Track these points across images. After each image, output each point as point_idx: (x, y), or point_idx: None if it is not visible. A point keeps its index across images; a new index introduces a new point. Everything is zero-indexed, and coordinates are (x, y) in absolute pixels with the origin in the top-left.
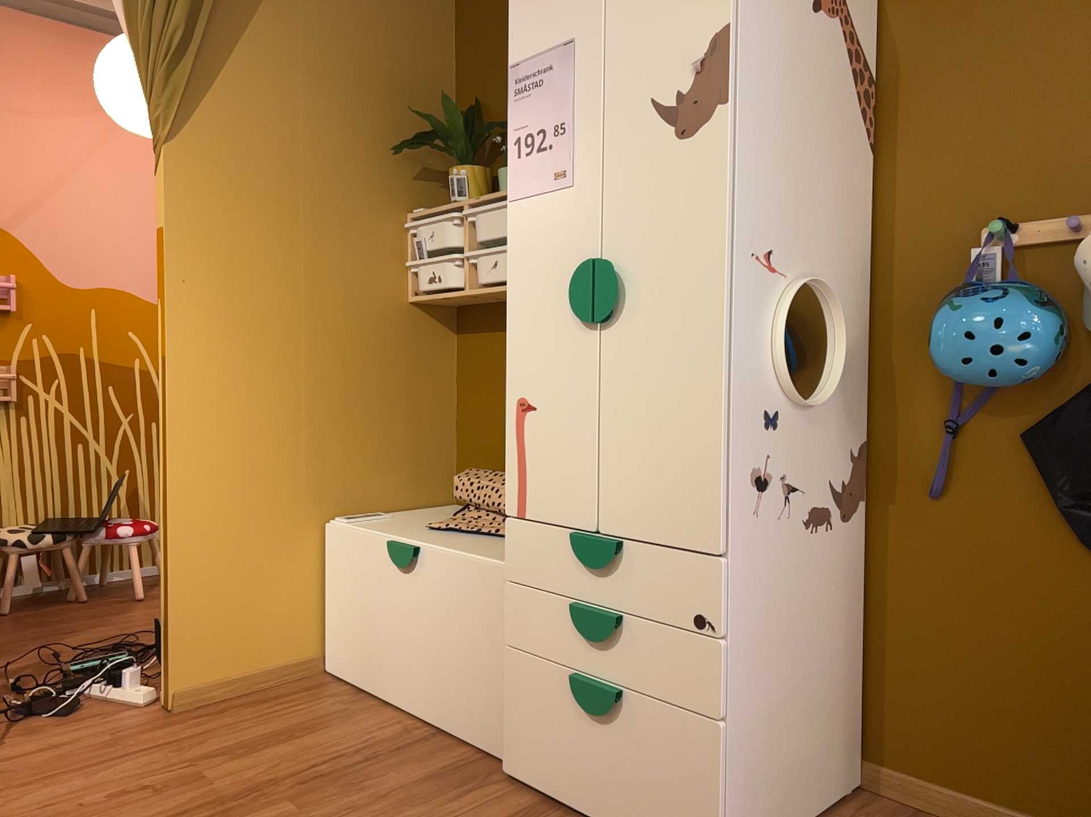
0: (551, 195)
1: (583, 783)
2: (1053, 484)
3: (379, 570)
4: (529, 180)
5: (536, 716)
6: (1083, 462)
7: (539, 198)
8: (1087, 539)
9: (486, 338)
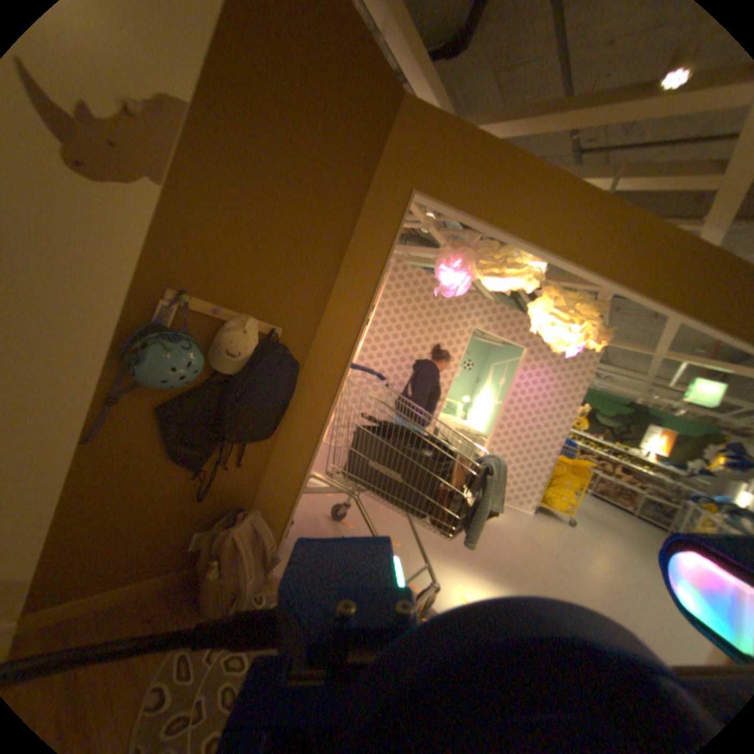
0: None
1: None
2: (169, 436)
3: None
4: None
5: None
6: (187, 426)
7: None
8: (176, 460)
9: None
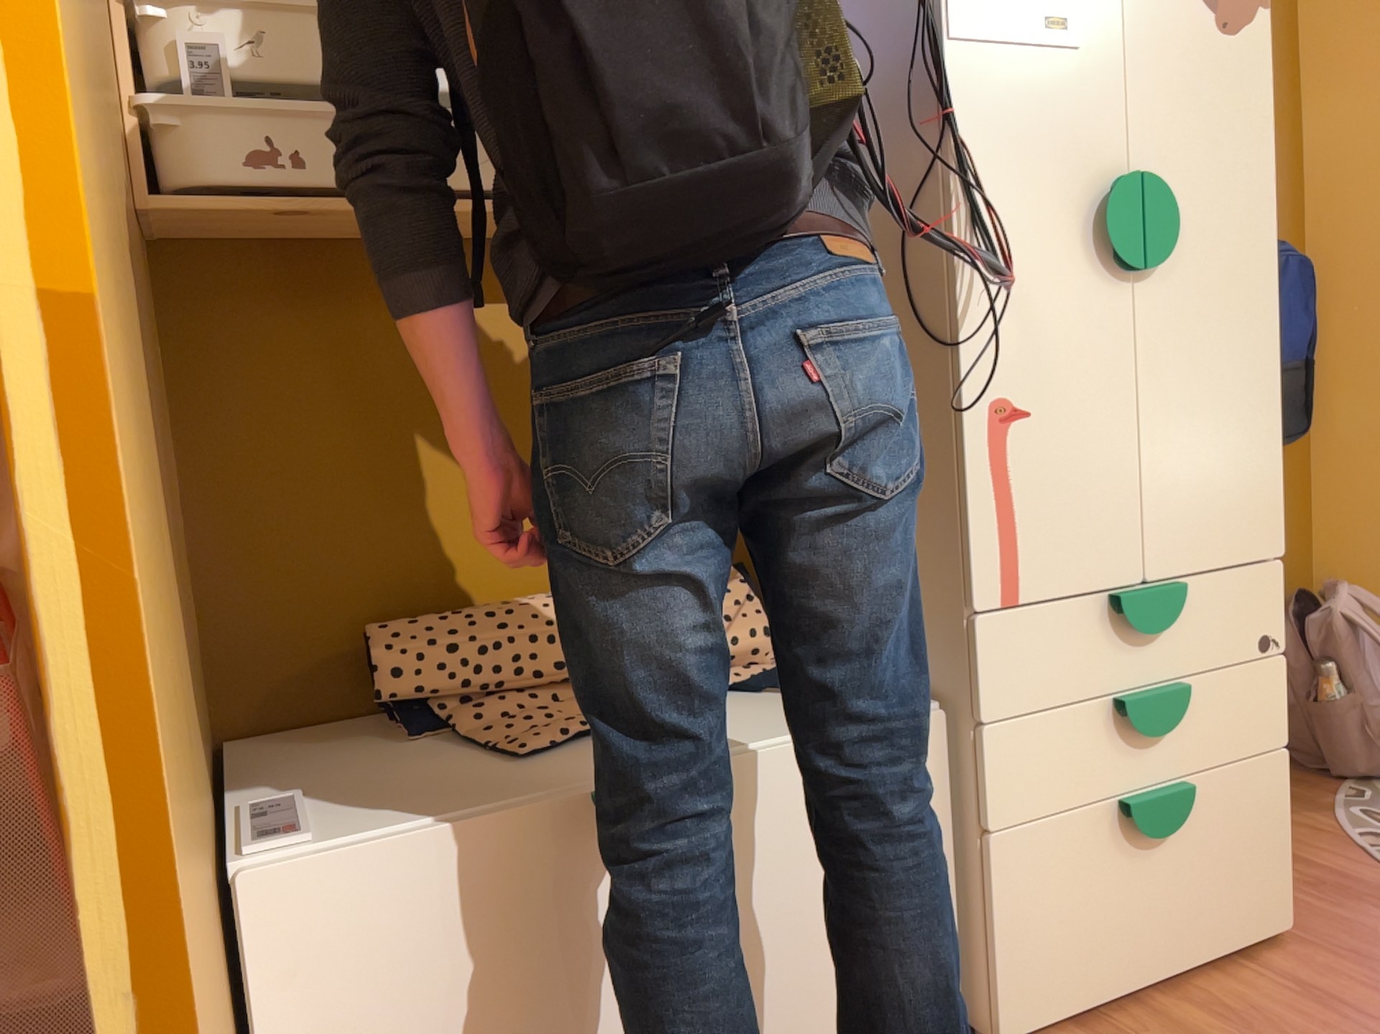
0: (1043, 55)
1: (1139, 946)
2: None
3: (545, 892)
4: (998, 14)
5: (1061, 908)
6: None
7: (1019, 54)
8: None
9: (295, 327)
